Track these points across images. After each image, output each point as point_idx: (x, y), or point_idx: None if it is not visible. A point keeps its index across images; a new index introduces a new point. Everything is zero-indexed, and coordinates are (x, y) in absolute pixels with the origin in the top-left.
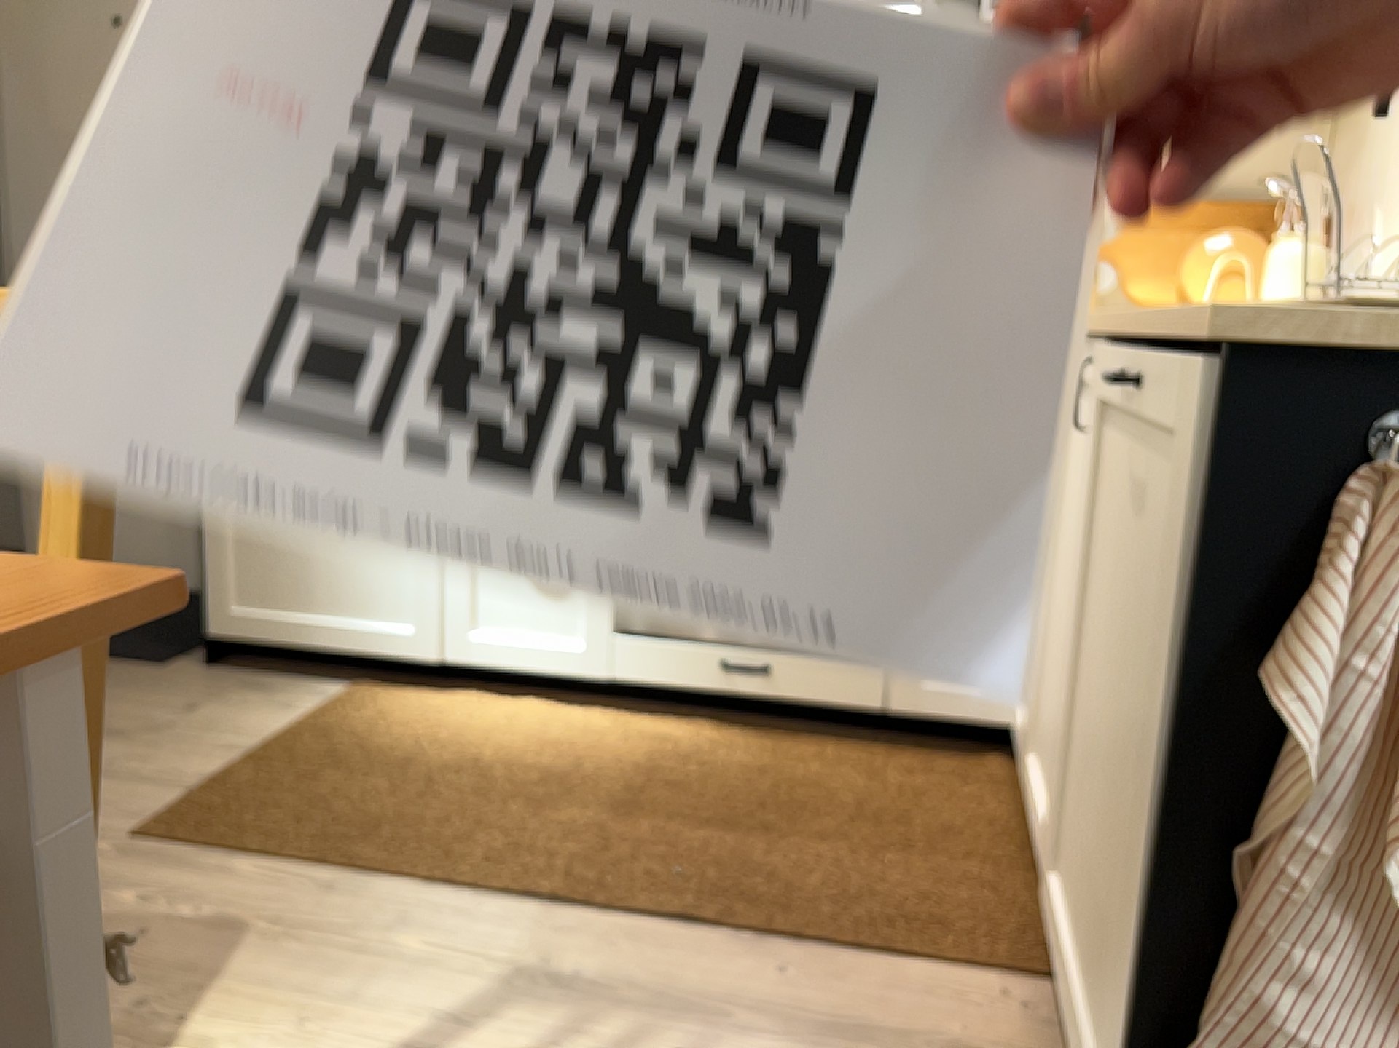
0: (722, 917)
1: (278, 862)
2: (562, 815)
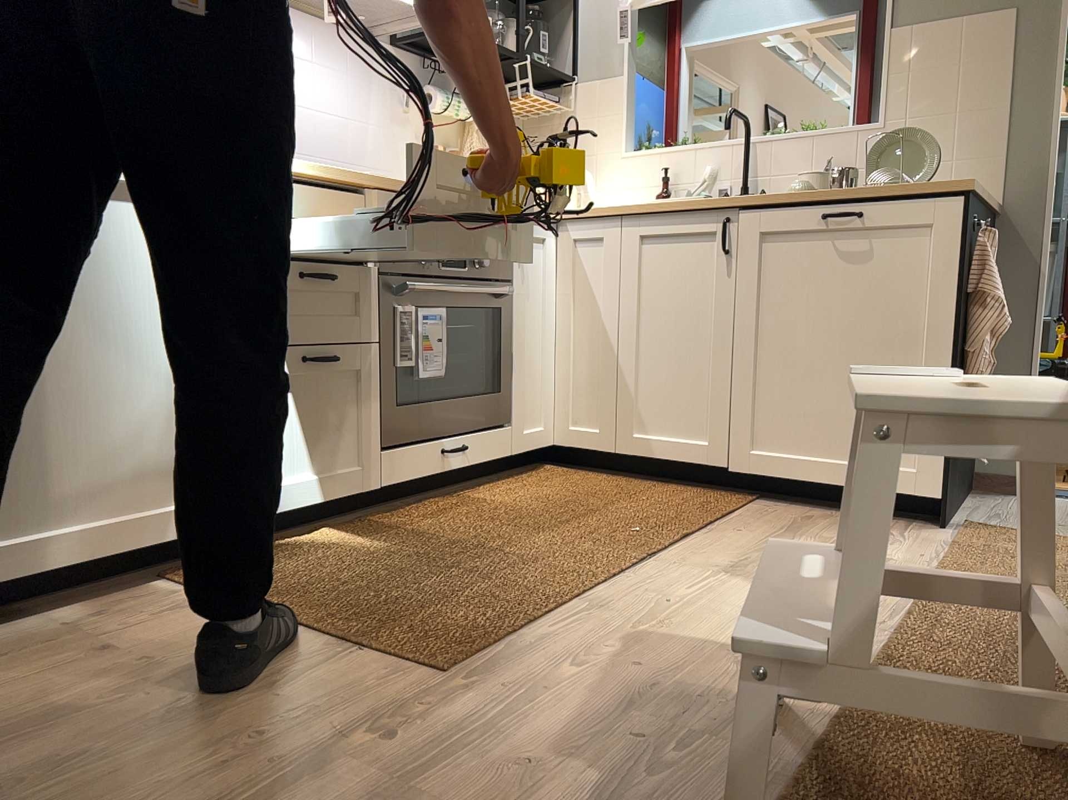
0: (681, 529)
1: (536, 619)
2: (532, 543)
